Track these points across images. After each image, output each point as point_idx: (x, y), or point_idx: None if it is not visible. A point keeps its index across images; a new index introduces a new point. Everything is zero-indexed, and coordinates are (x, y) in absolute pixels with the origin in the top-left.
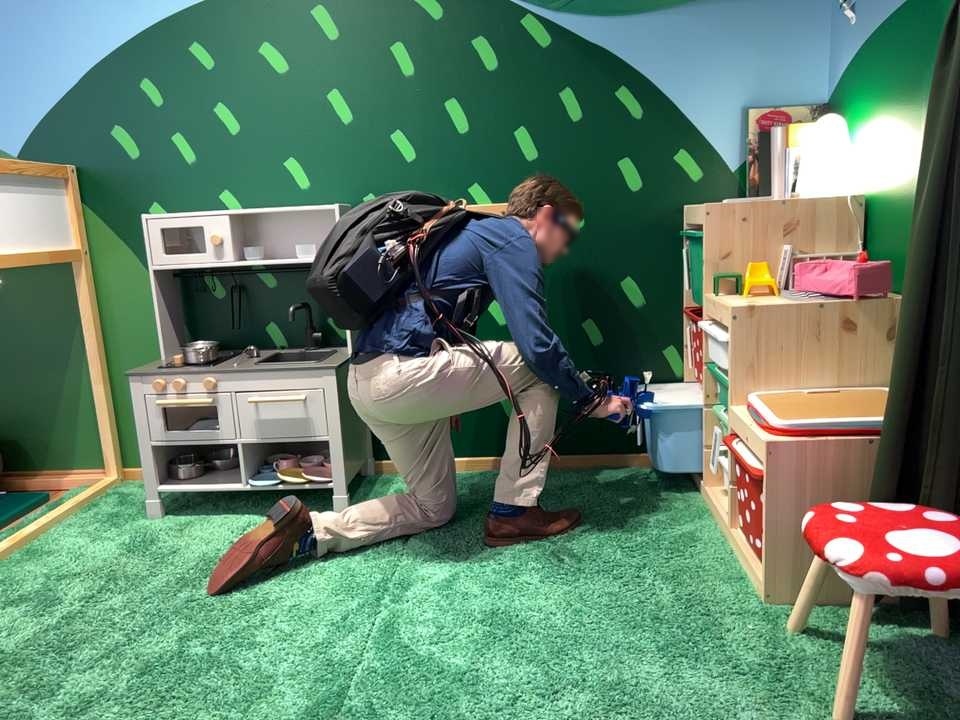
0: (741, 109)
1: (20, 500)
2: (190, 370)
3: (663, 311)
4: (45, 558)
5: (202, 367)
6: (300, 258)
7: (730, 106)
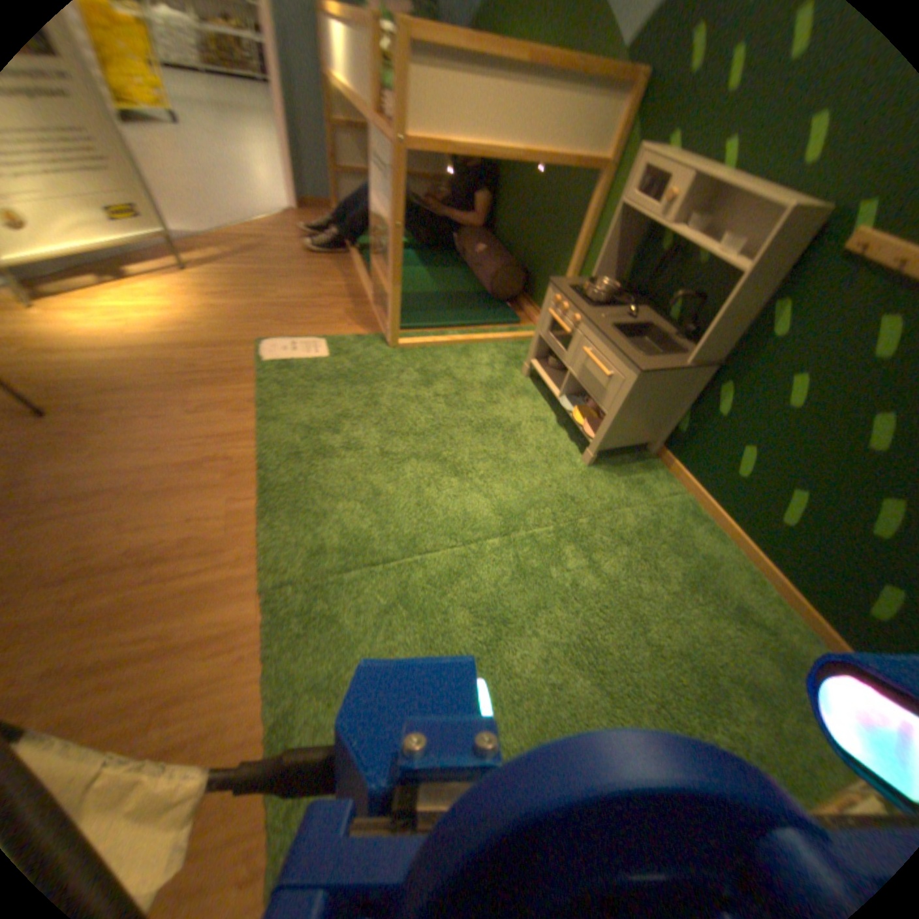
0: None
1: (512, 314)
2: (577, 301)
3: None
4: (464, 358)
5: (589, 302)
6: (730, 248)
7: None
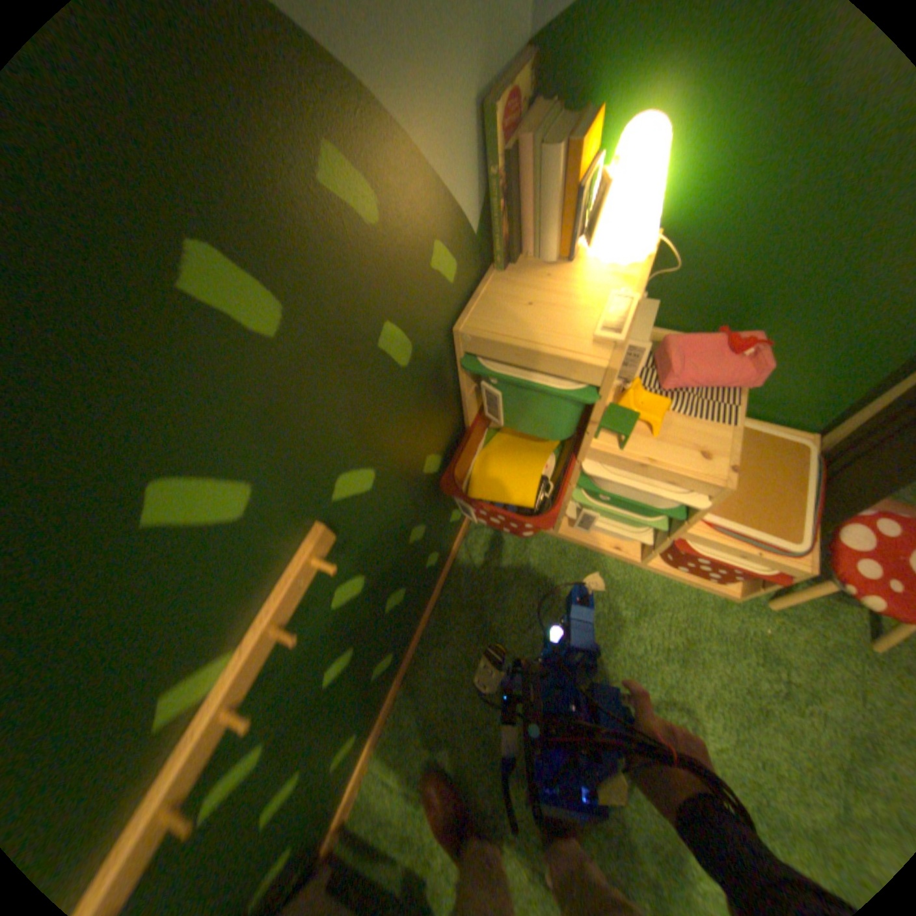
0: (482, 99)
1: None
2: None
3: (455, 444)
4: None
5: None
6: None
7: (474, 101)
